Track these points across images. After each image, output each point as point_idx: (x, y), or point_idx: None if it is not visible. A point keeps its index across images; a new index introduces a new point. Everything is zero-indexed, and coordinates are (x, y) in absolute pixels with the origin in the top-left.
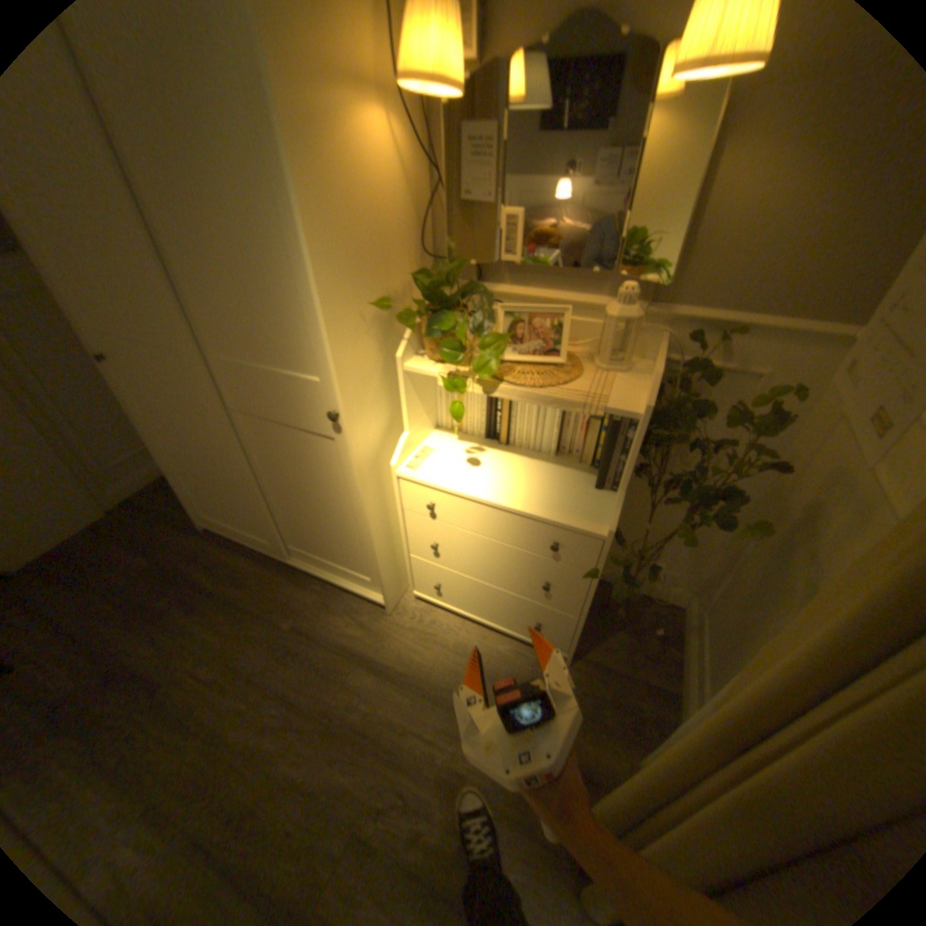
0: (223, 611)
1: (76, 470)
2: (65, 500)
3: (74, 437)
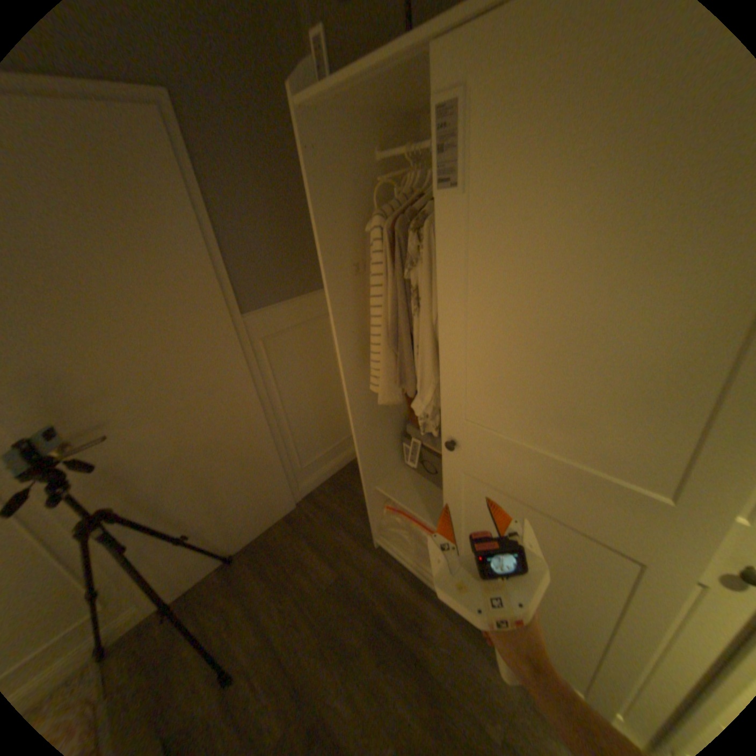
0: (416, 676)
1: (287, 469)
2: (277, 494)
3: (292, 441)
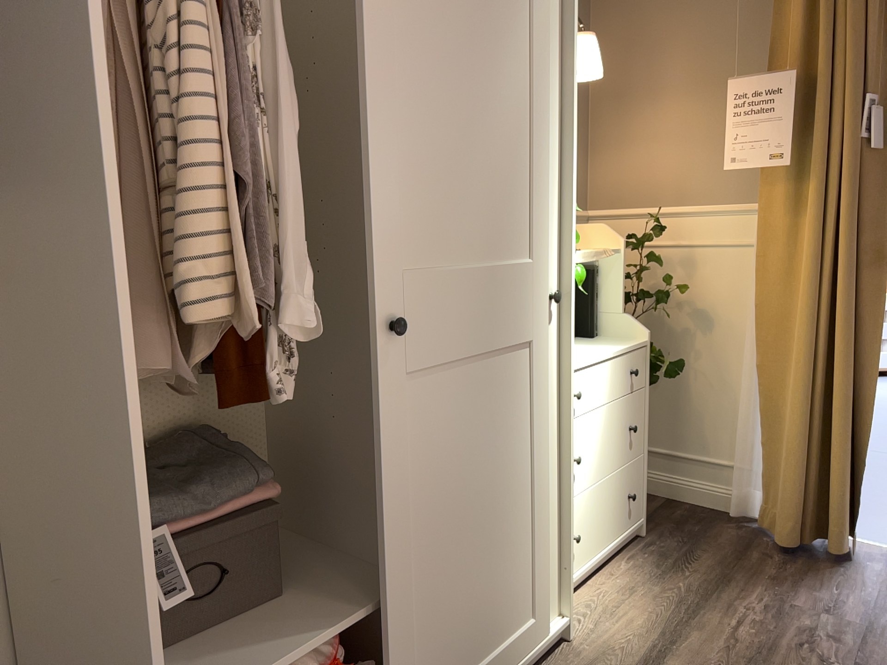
0: None
1: None
2: None
3: None
